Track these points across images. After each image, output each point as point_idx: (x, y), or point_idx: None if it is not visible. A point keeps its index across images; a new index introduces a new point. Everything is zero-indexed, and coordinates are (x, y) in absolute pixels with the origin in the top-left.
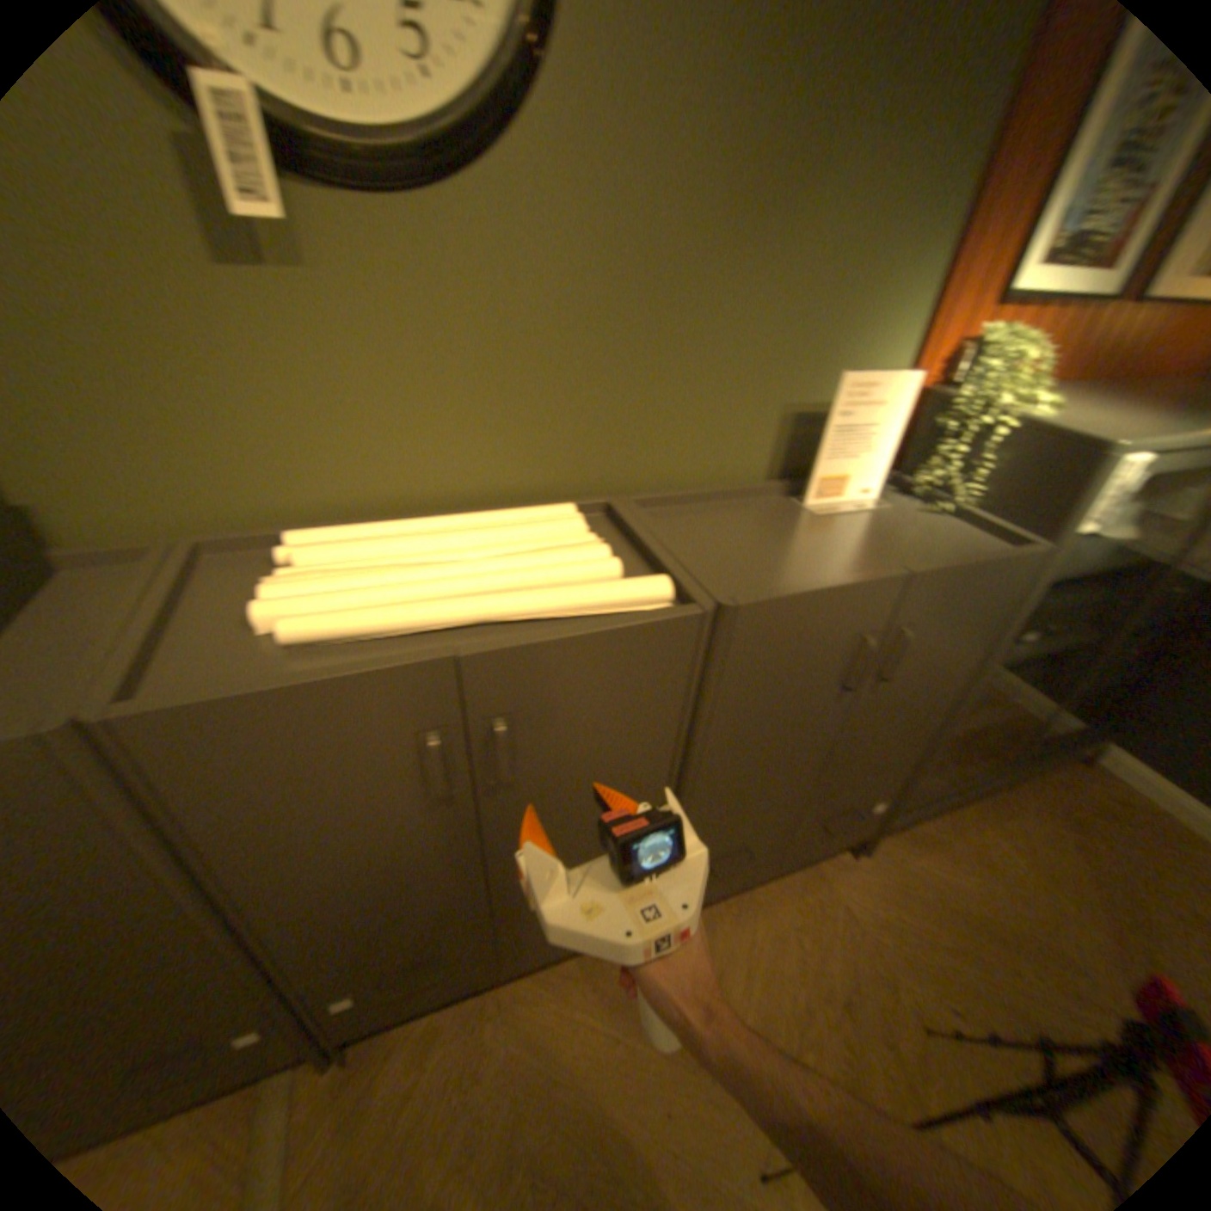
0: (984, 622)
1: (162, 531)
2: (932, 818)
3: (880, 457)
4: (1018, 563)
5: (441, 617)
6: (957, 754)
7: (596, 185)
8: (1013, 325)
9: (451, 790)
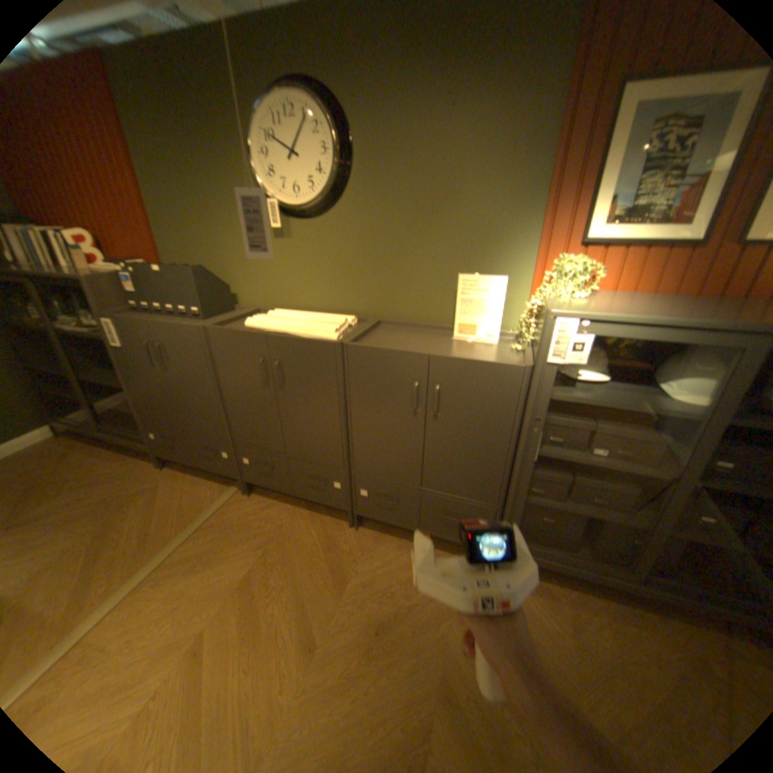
0: (495, 401)
1: (255, 305)
2: (563, 586)
3: (492, 318)
4: (501, 368)
5: (274, 328)
6: (592, 549)
7: (363, 211)
8: (585, 256)
9: (267, 383)
